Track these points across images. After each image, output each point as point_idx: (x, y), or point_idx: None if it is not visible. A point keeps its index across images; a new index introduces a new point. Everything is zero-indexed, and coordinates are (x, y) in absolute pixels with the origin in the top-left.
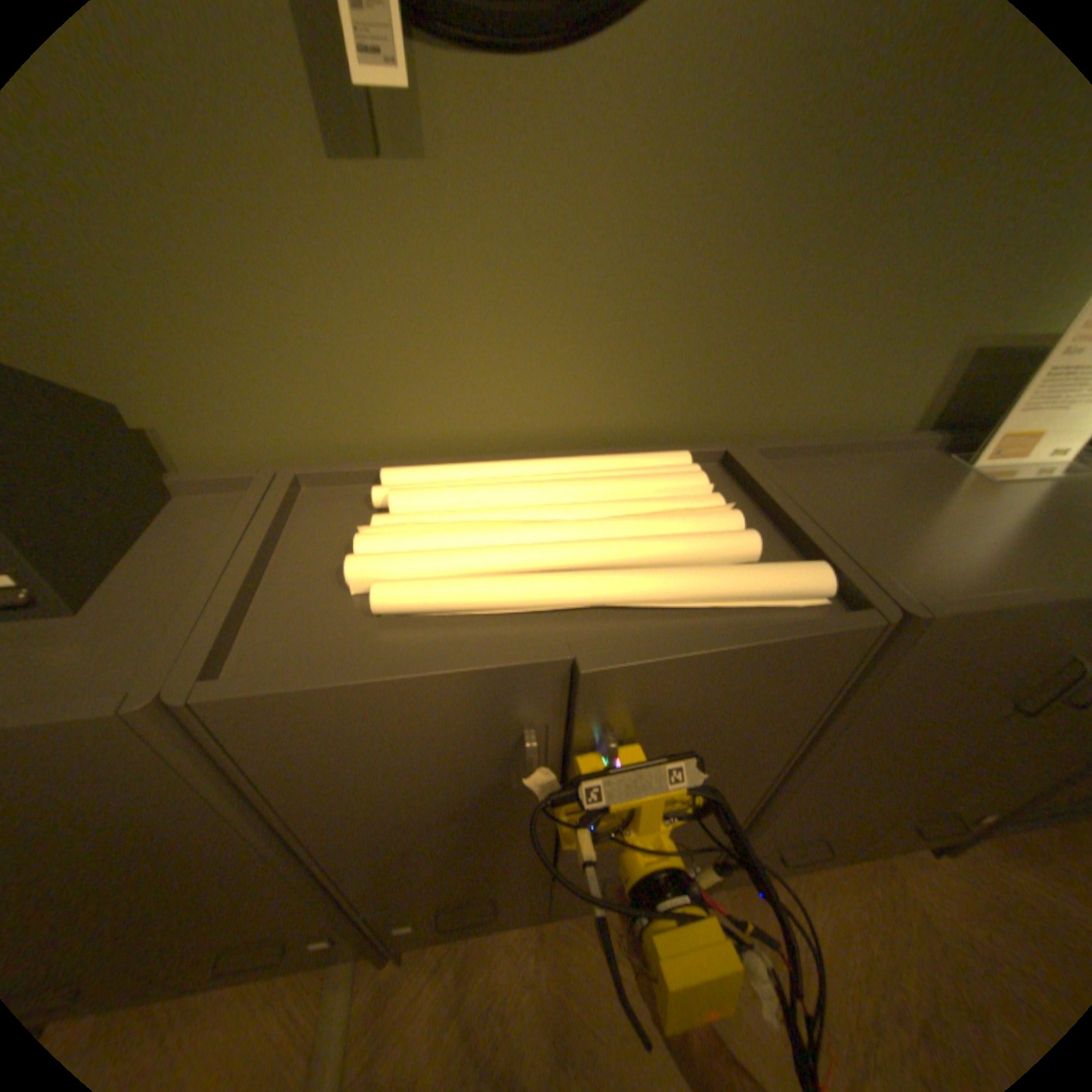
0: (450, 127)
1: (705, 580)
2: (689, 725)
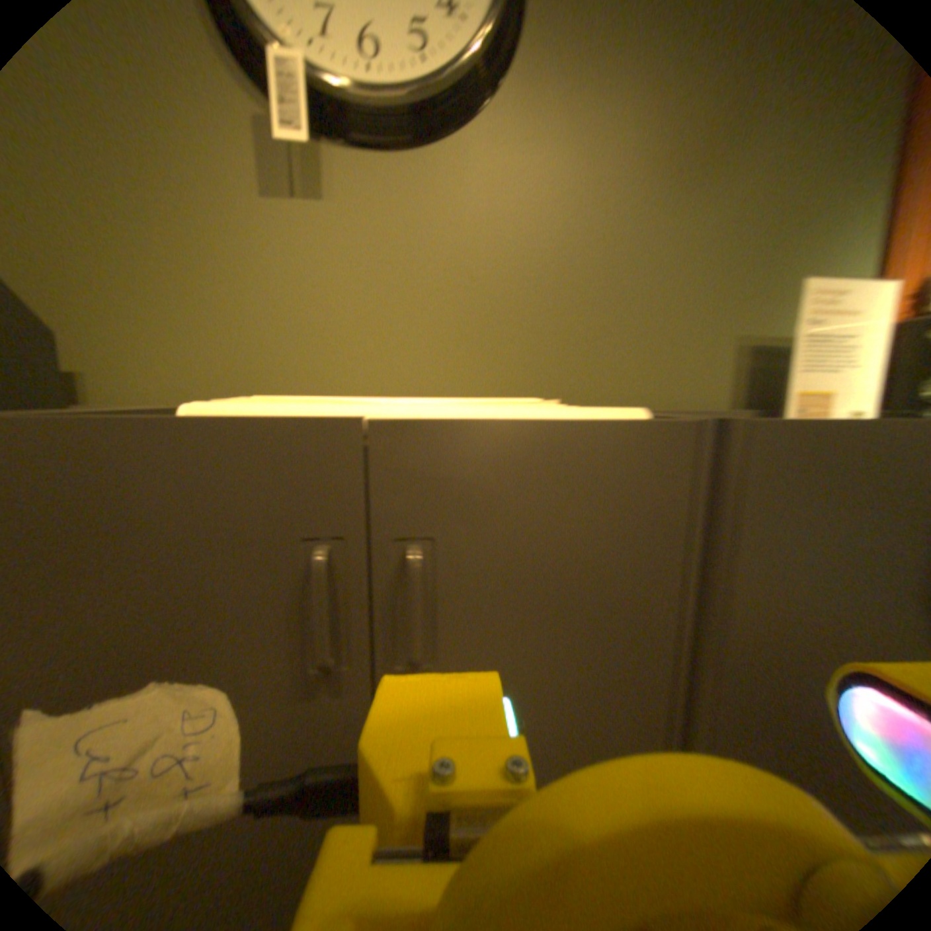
0: (341, 183)
1: (519, 409)
2: (520, 568)
